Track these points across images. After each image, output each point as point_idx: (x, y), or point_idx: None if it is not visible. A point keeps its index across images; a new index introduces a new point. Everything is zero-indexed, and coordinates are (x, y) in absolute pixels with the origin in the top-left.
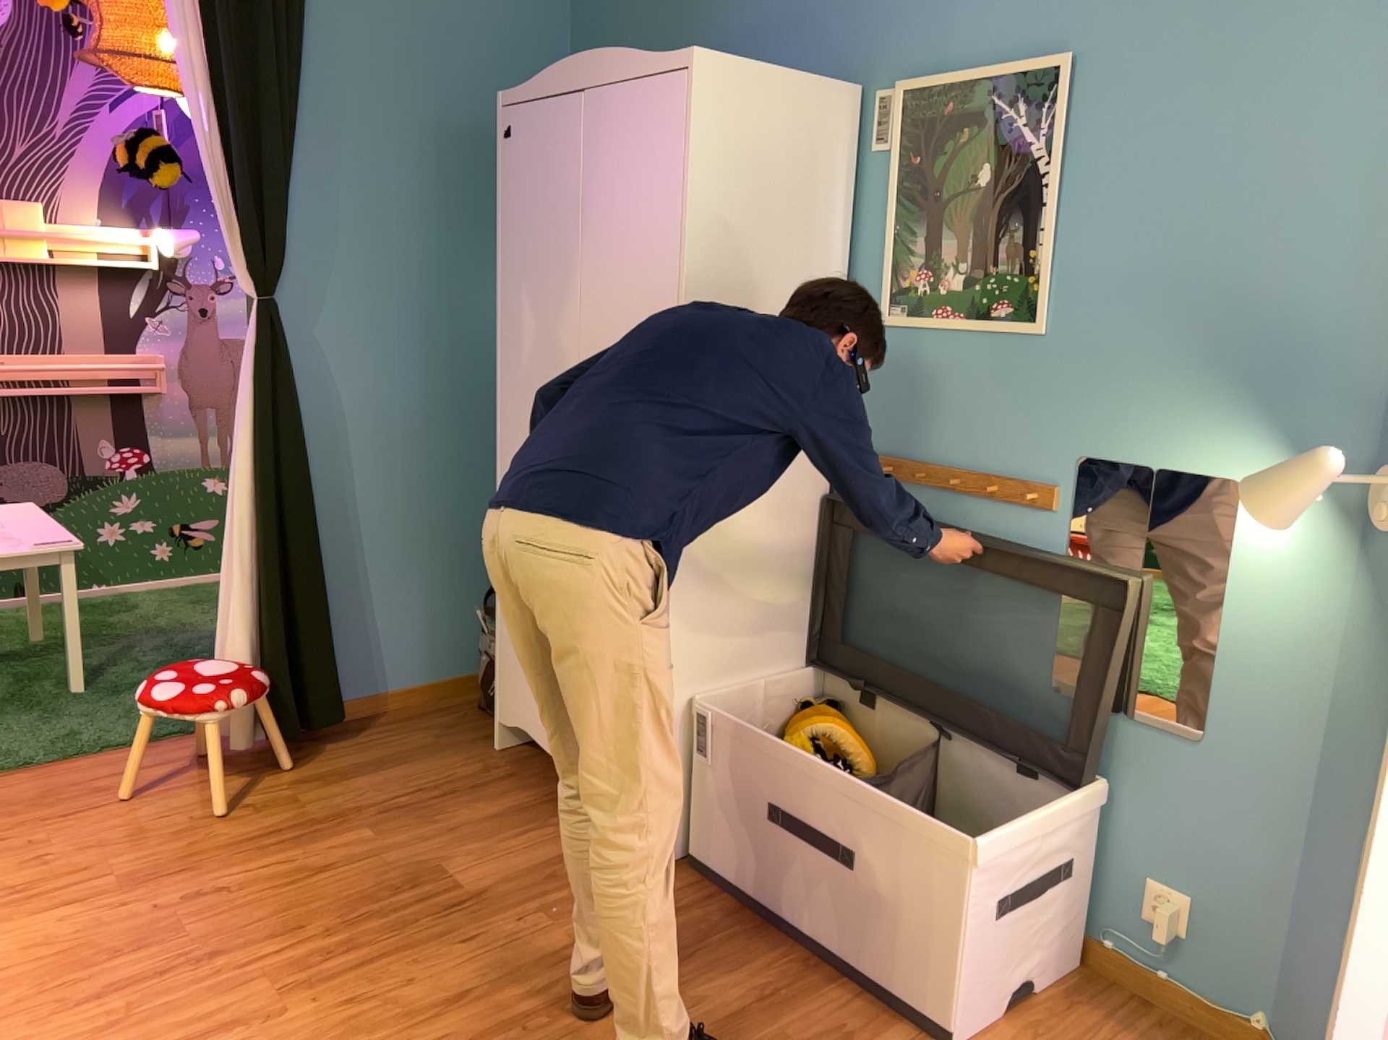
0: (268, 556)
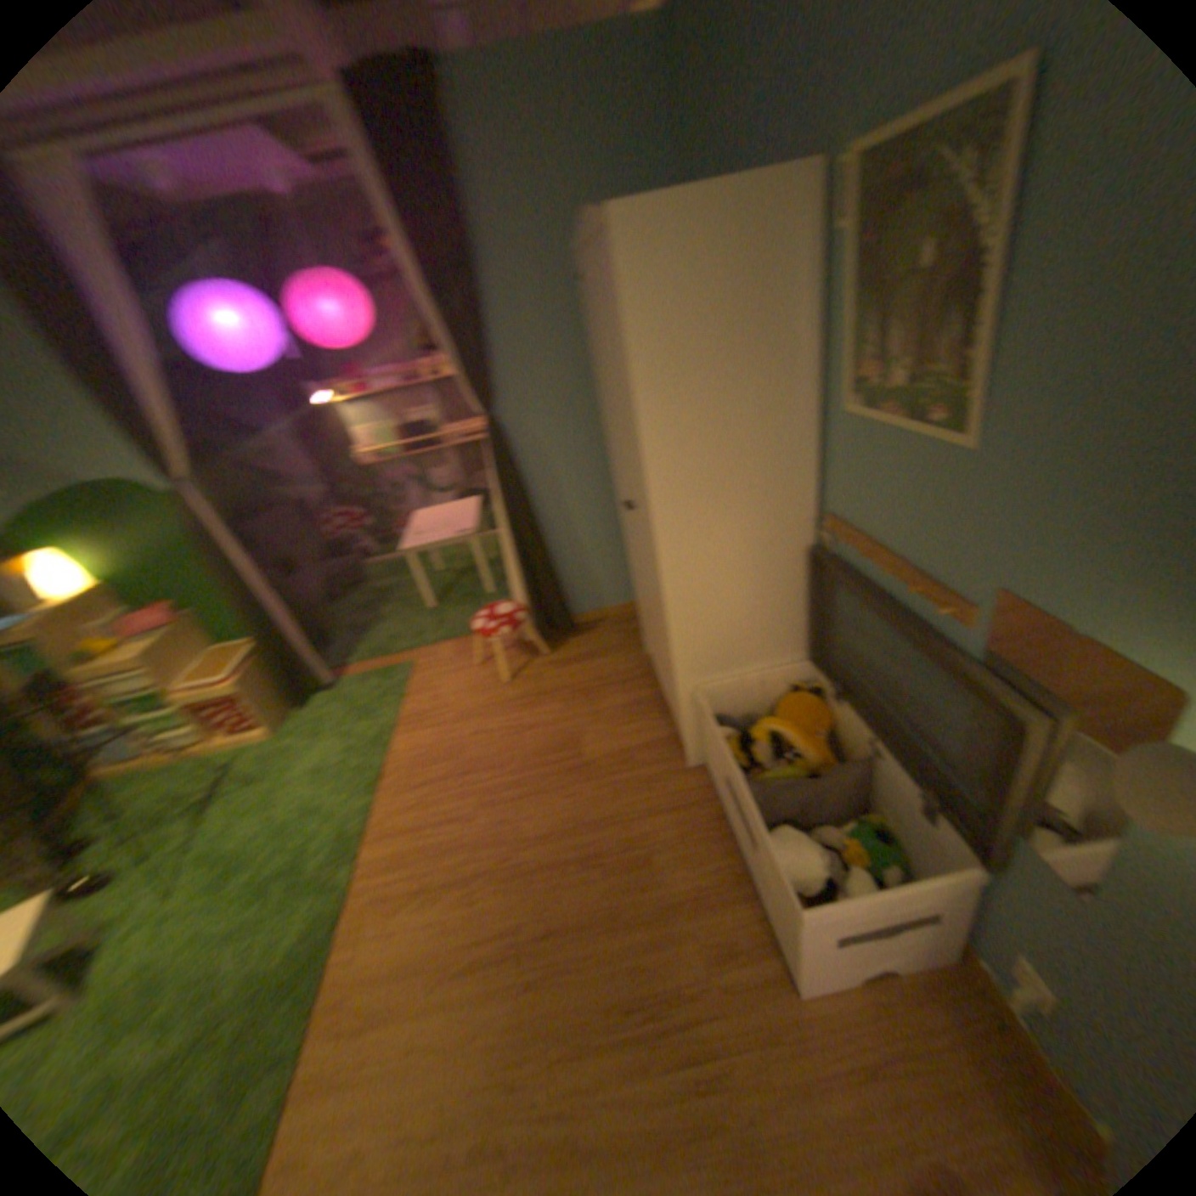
0: (519, 556)
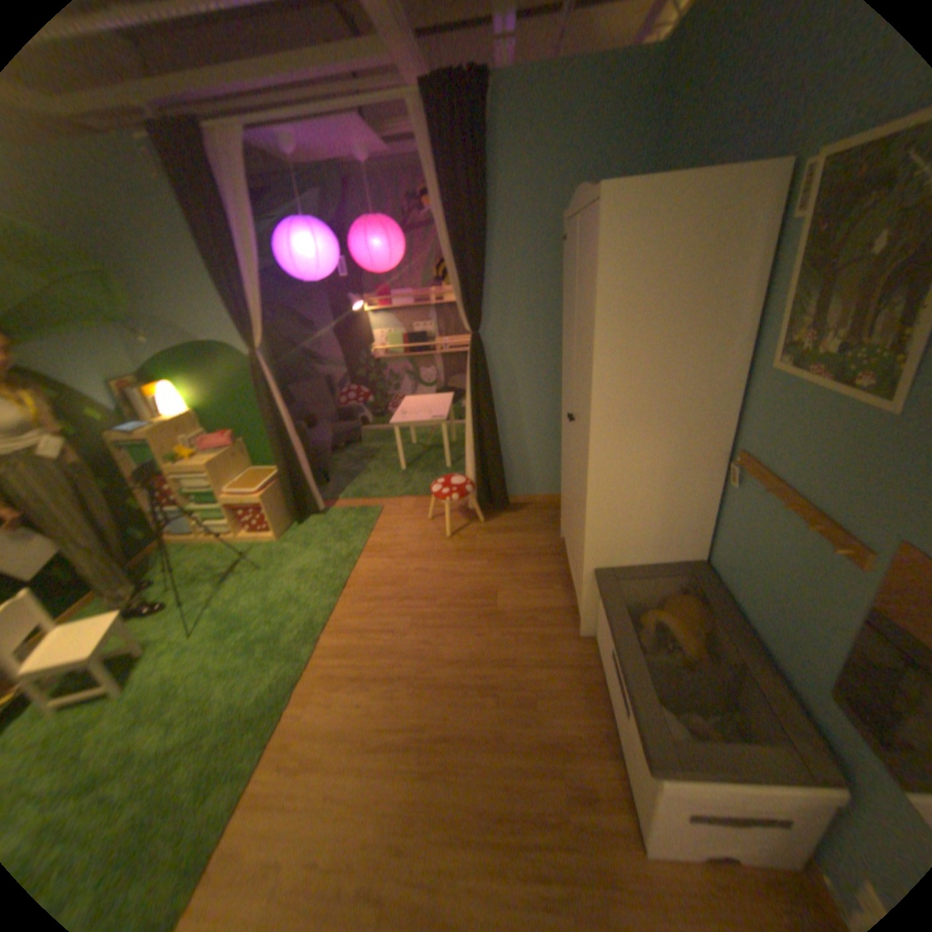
0: (474, 442)
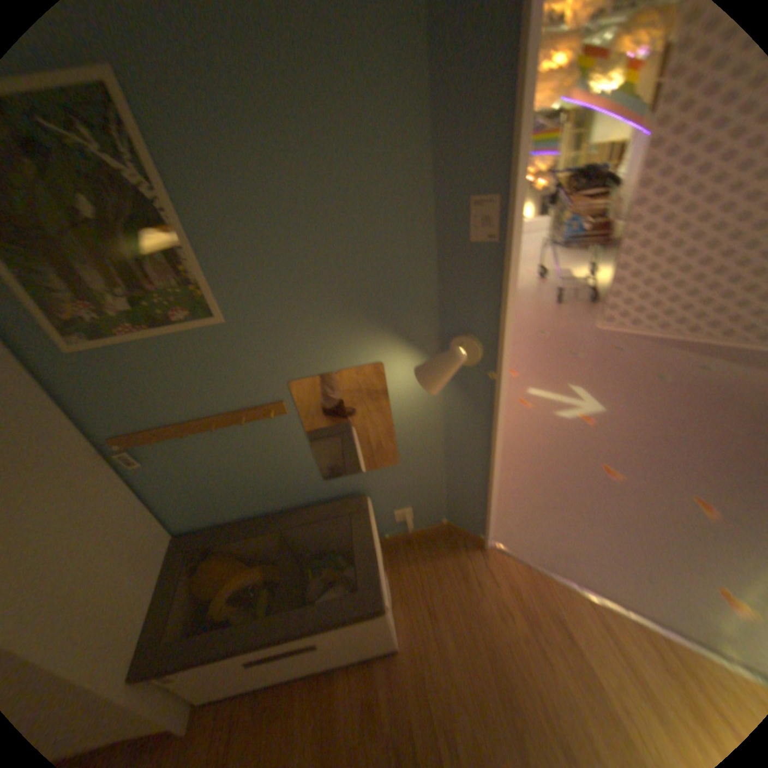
0: None
